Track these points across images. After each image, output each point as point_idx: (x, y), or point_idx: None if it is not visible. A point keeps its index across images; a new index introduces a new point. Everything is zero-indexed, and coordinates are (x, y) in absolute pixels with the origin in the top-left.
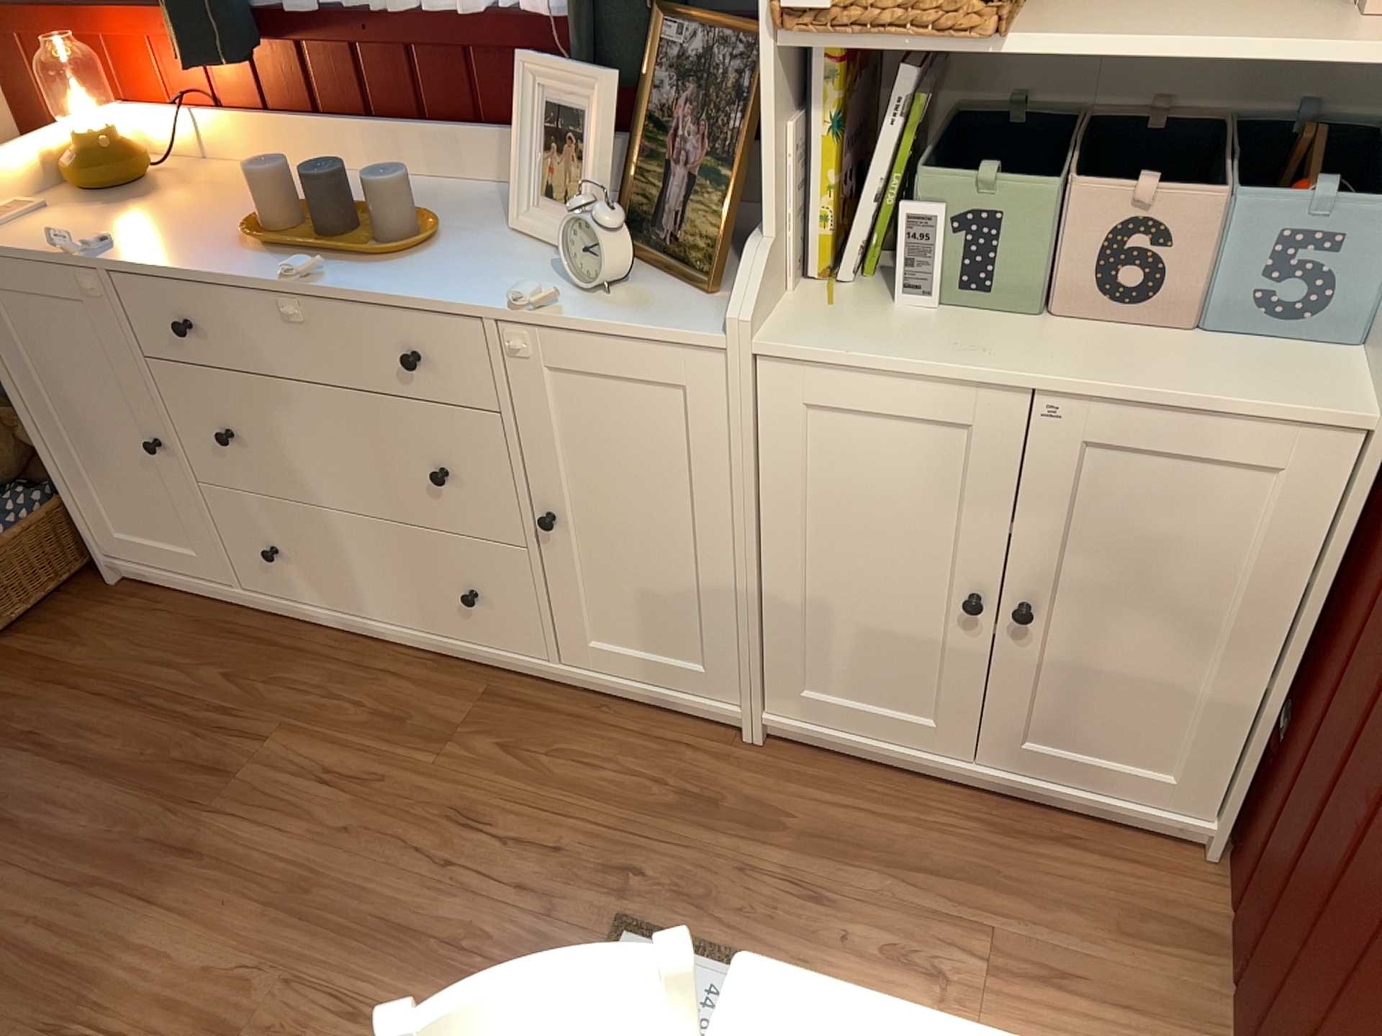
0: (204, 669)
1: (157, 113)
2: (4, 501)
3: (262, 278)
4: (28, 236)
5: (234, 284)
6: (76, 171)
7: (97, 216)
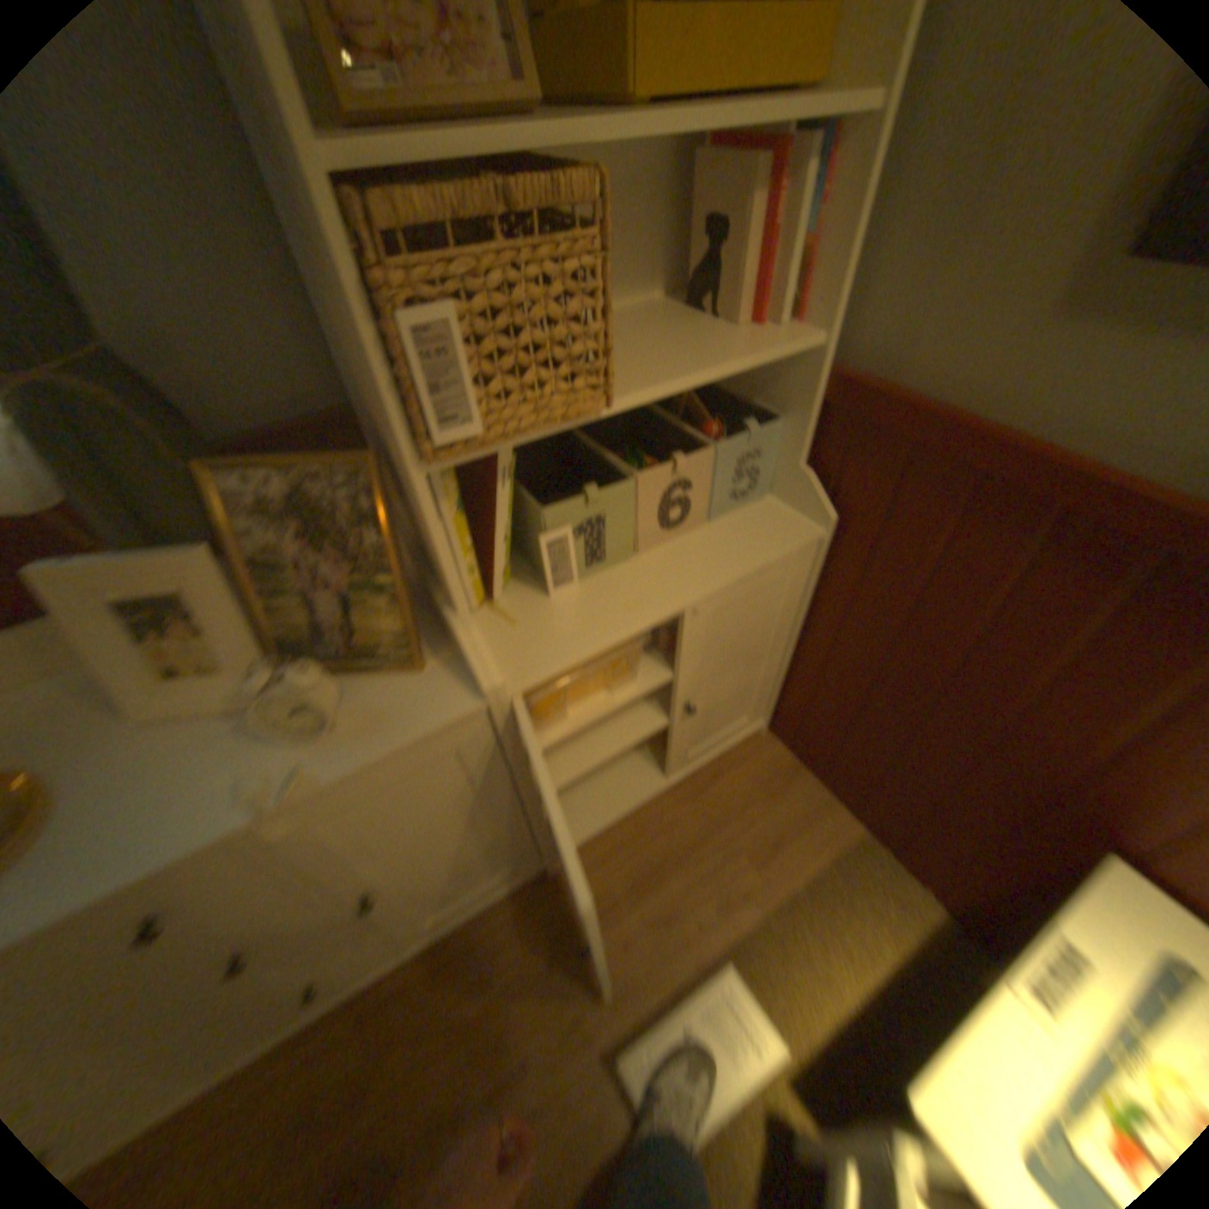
0: None
1: None
2: None
3: None
4: None
5: None
6: None
7: None
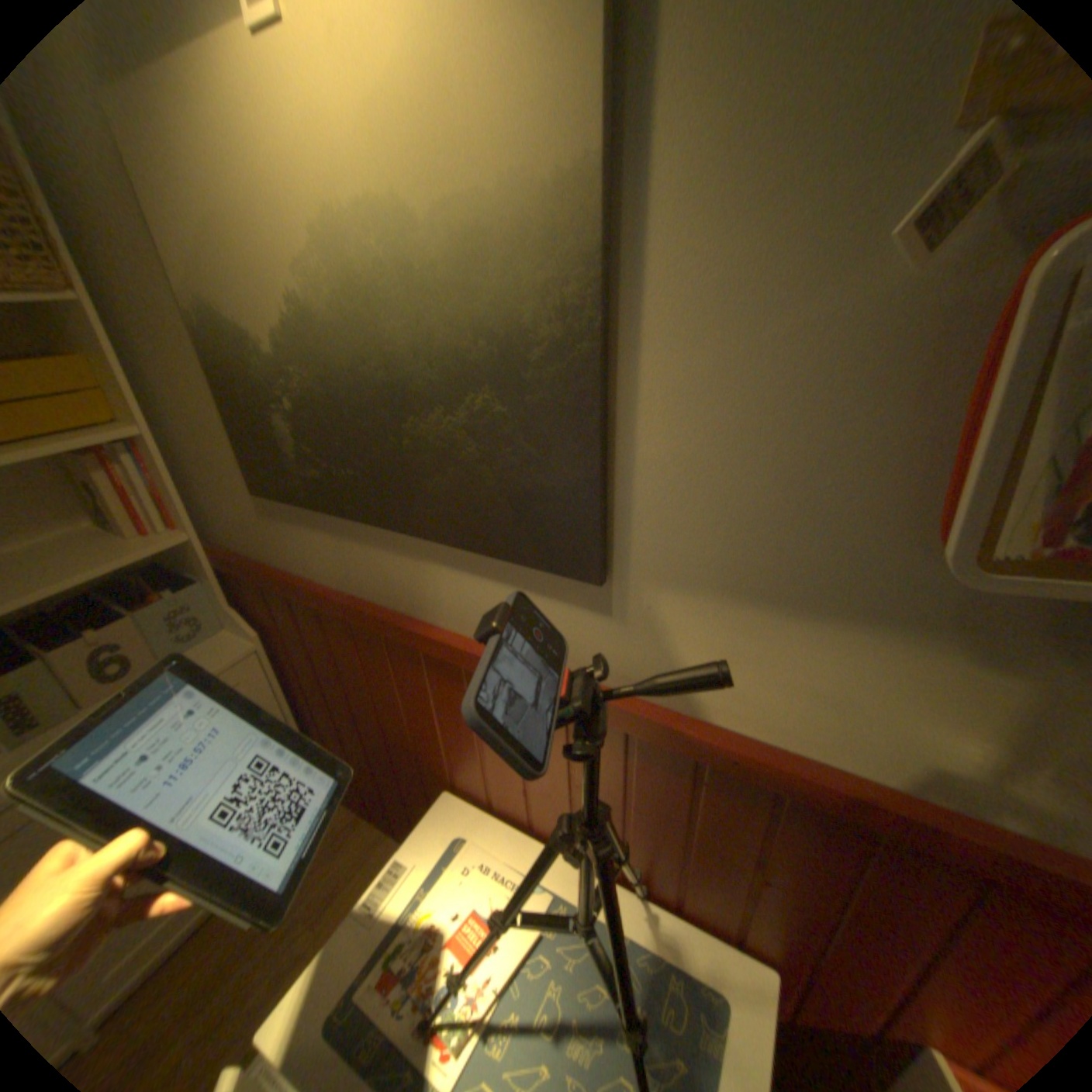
0: None
1: None
2: None
3: None
4: None
5: None
6: None
7: None
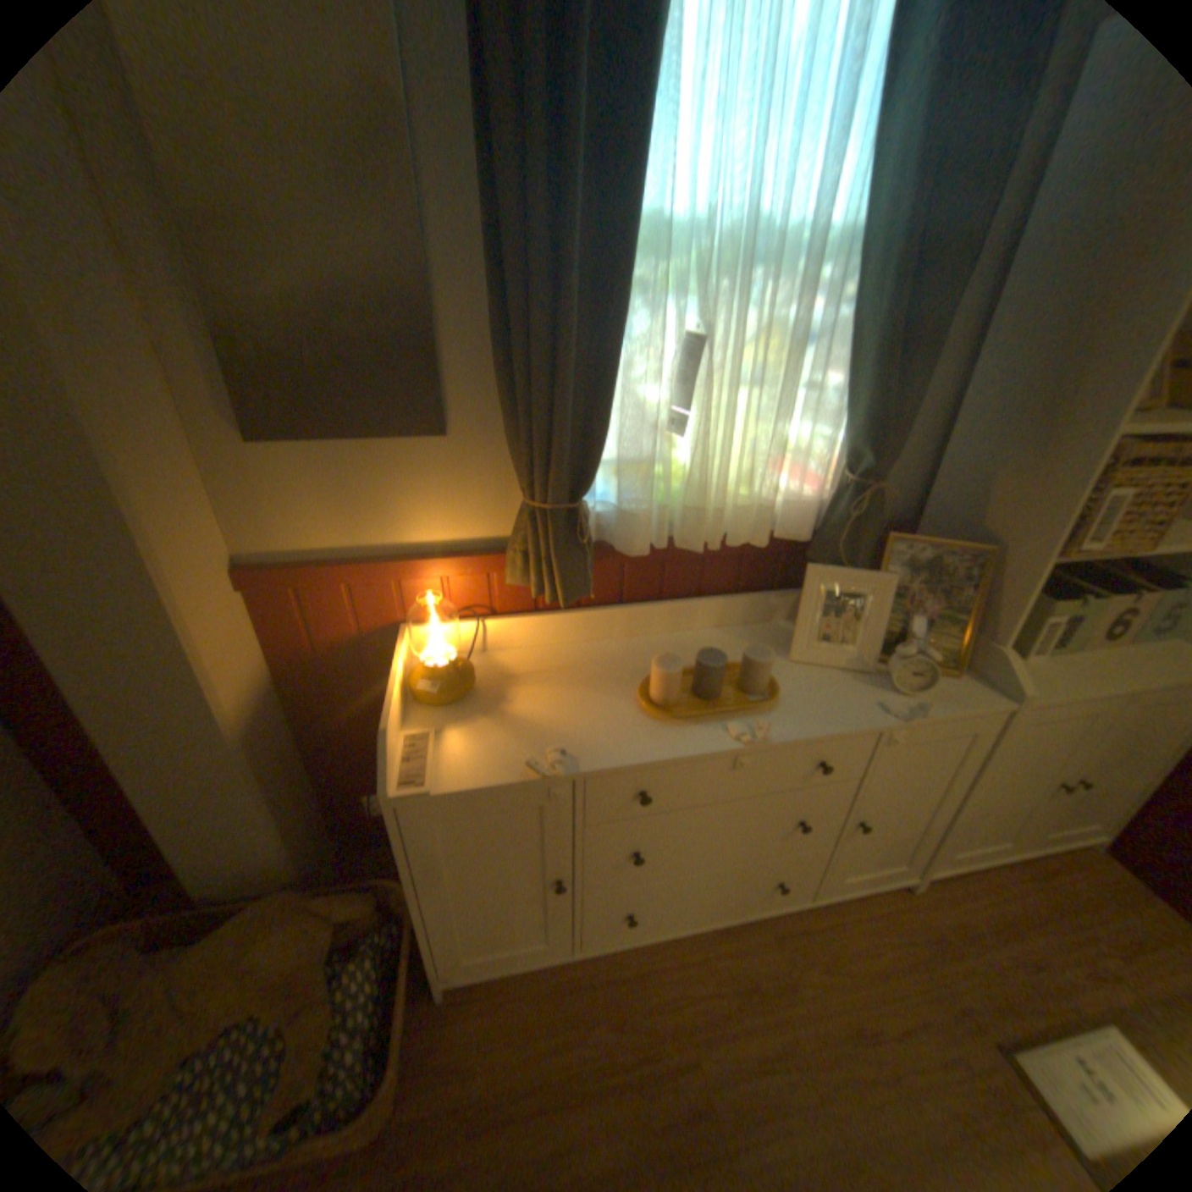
0: (591, 1037)
1: (456, 629)
2: (343, 989)
3: (720, 747)
4: (471, 768)
5: (699, 758)
6: (440, 694)
7: (493, 728)
